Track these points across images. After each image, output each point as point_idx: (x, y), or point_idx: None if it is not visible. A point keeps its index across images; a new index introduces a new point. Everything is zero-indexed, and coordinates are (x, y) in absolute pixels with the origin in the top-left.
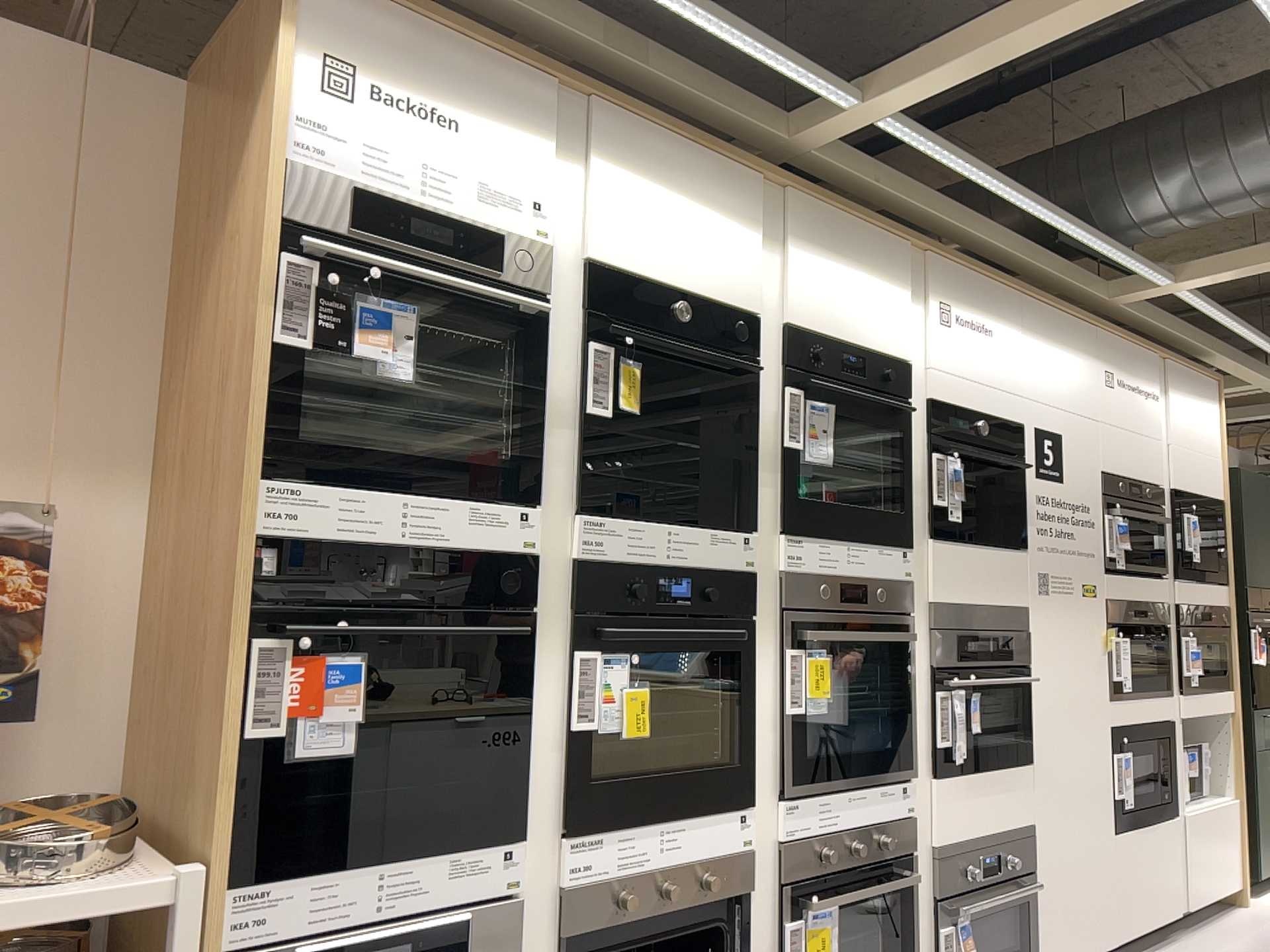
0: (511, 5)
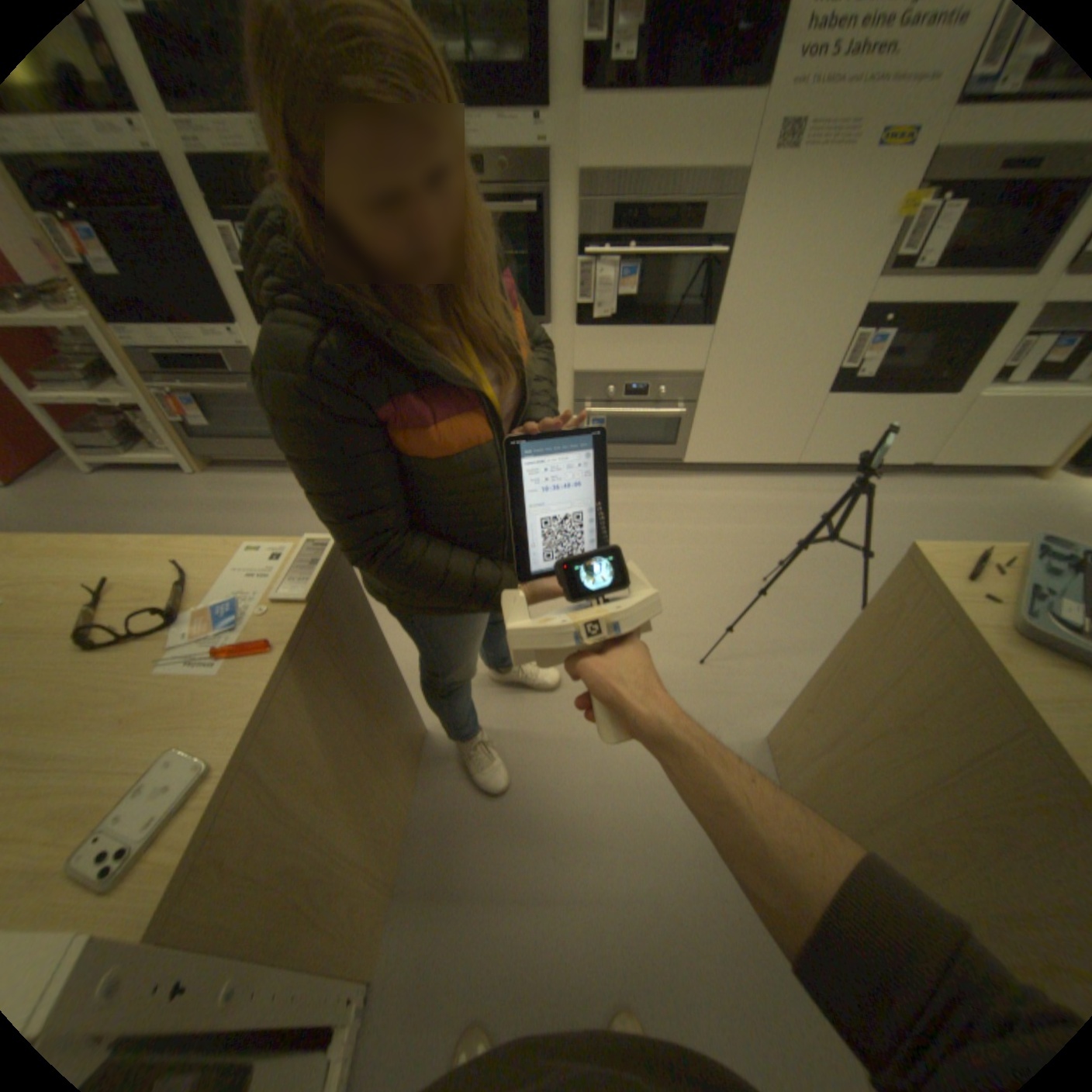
0: None
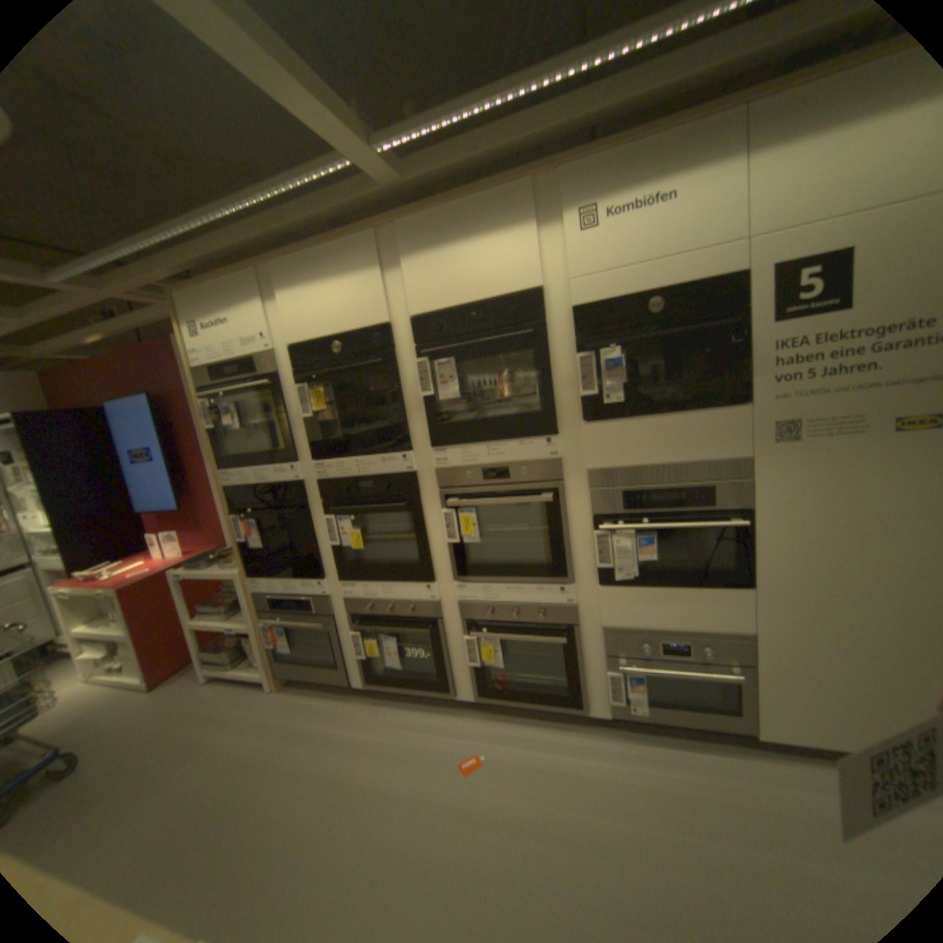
0: (215, 241)
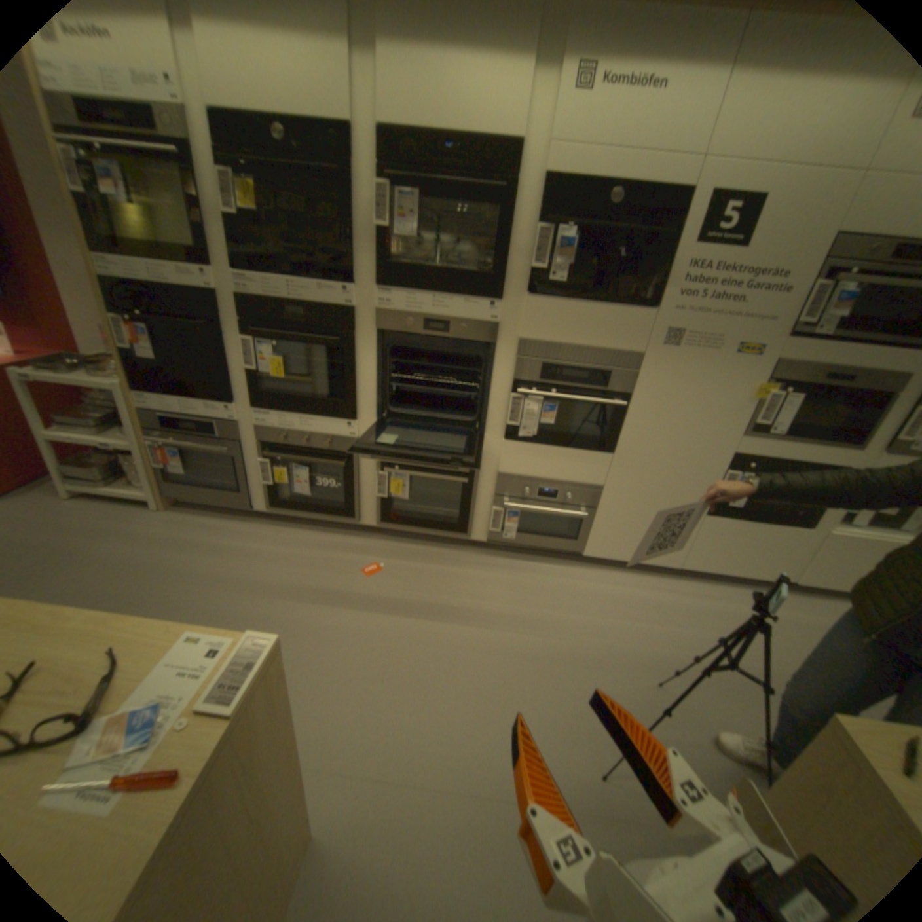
0: None
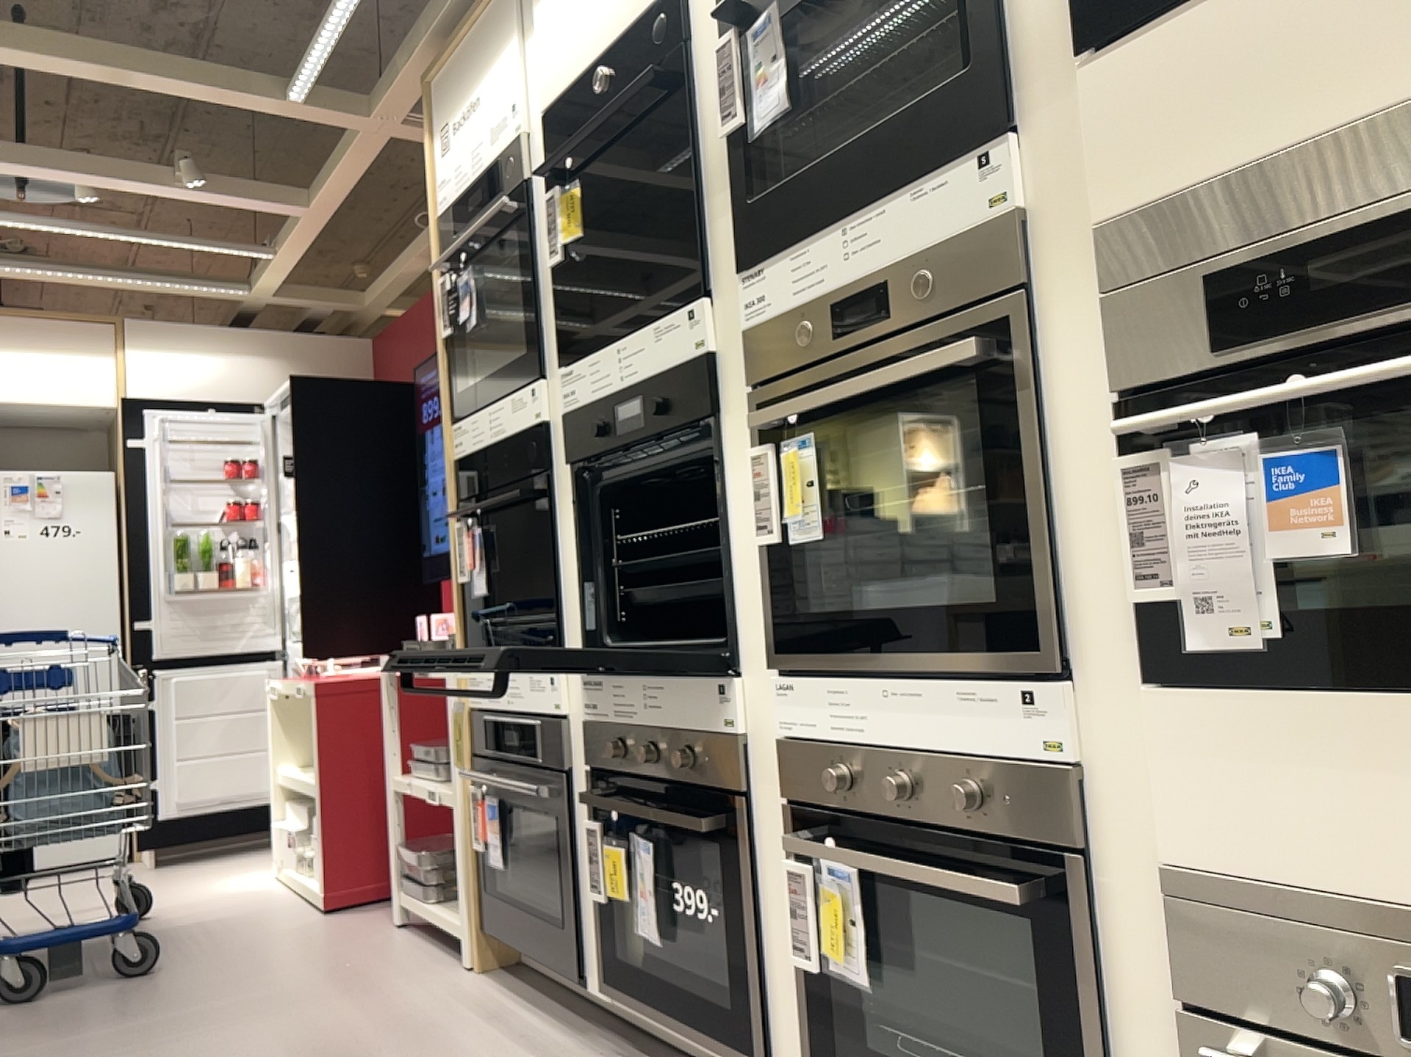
0: None
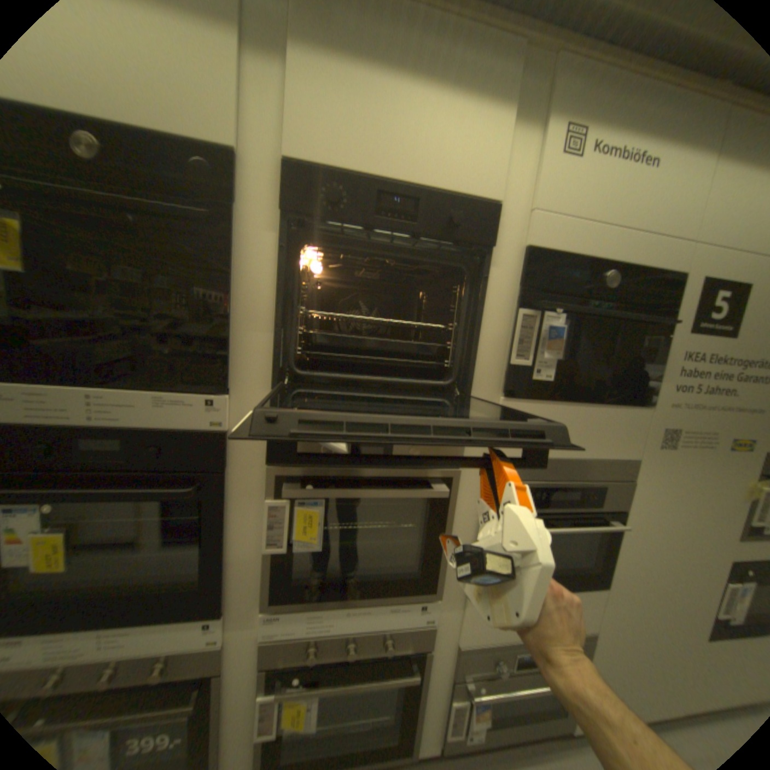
0: None
